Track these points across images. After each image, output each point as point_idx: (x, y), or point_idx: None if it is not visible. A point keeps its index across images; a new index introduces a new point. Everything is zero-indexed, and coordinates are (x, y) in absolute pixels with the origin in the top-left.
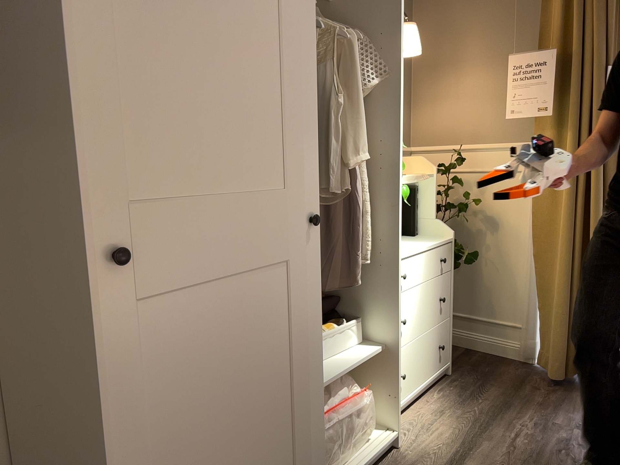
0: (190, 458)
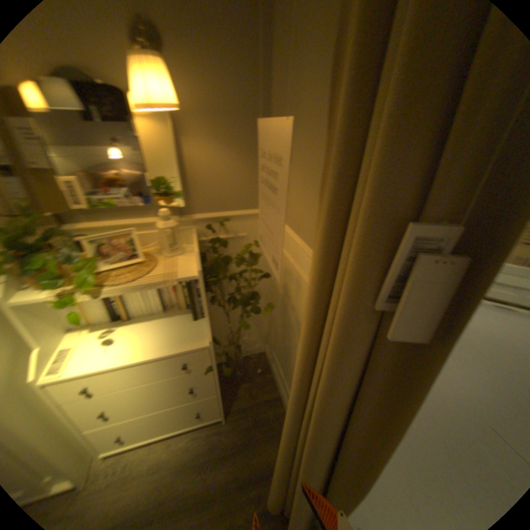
0: None
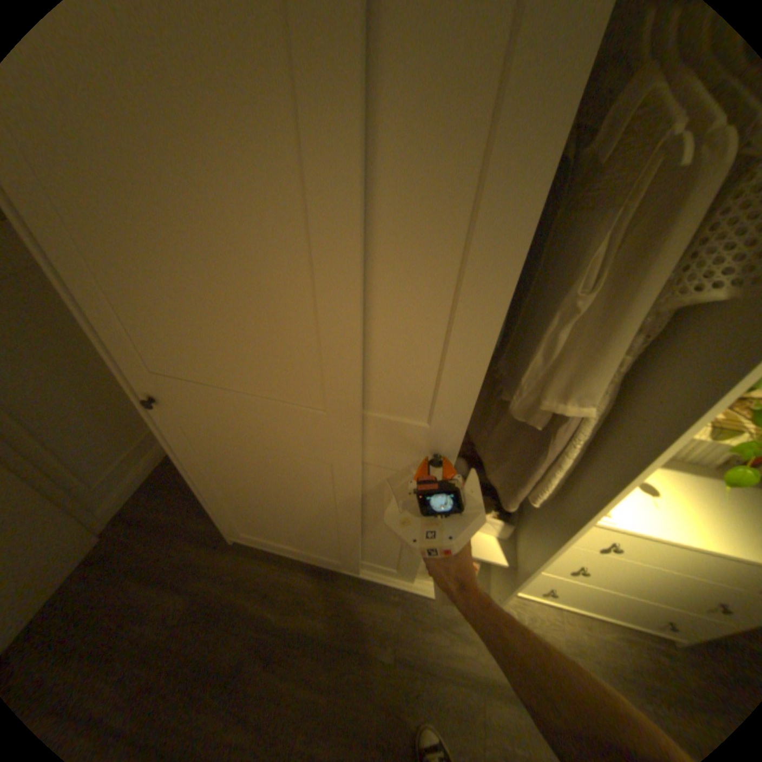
0: (232, 505)
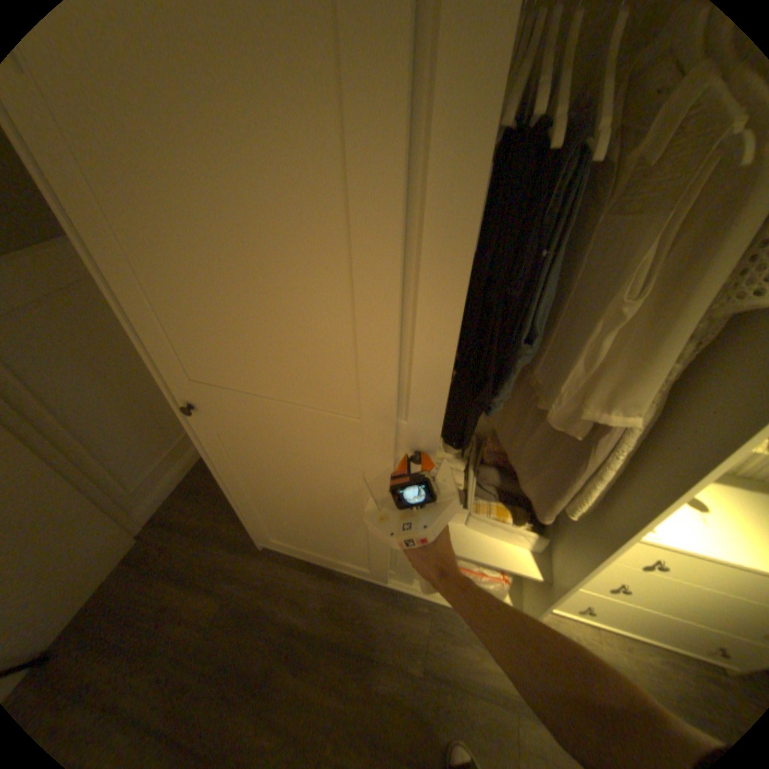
0: (264, 511)
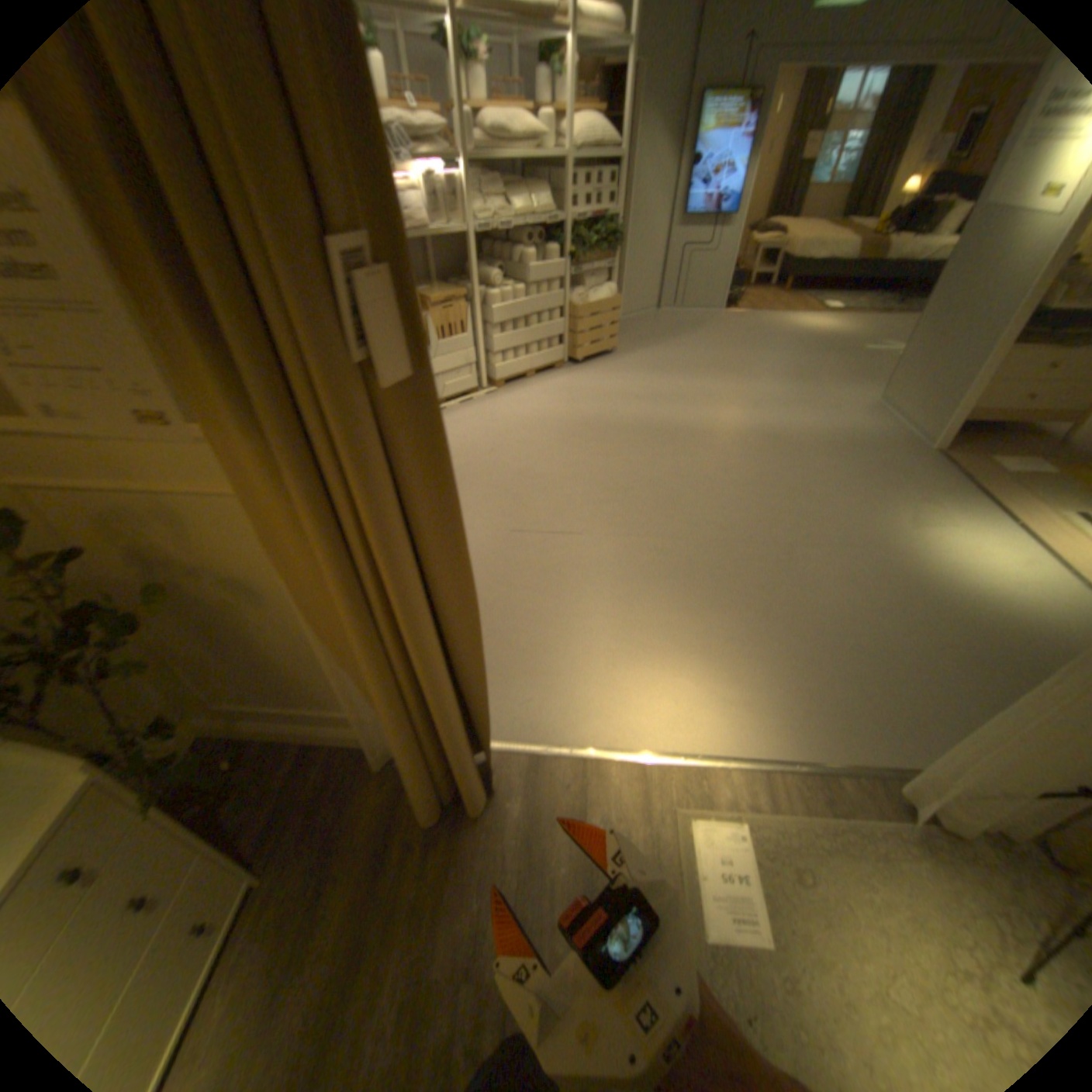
0: None
